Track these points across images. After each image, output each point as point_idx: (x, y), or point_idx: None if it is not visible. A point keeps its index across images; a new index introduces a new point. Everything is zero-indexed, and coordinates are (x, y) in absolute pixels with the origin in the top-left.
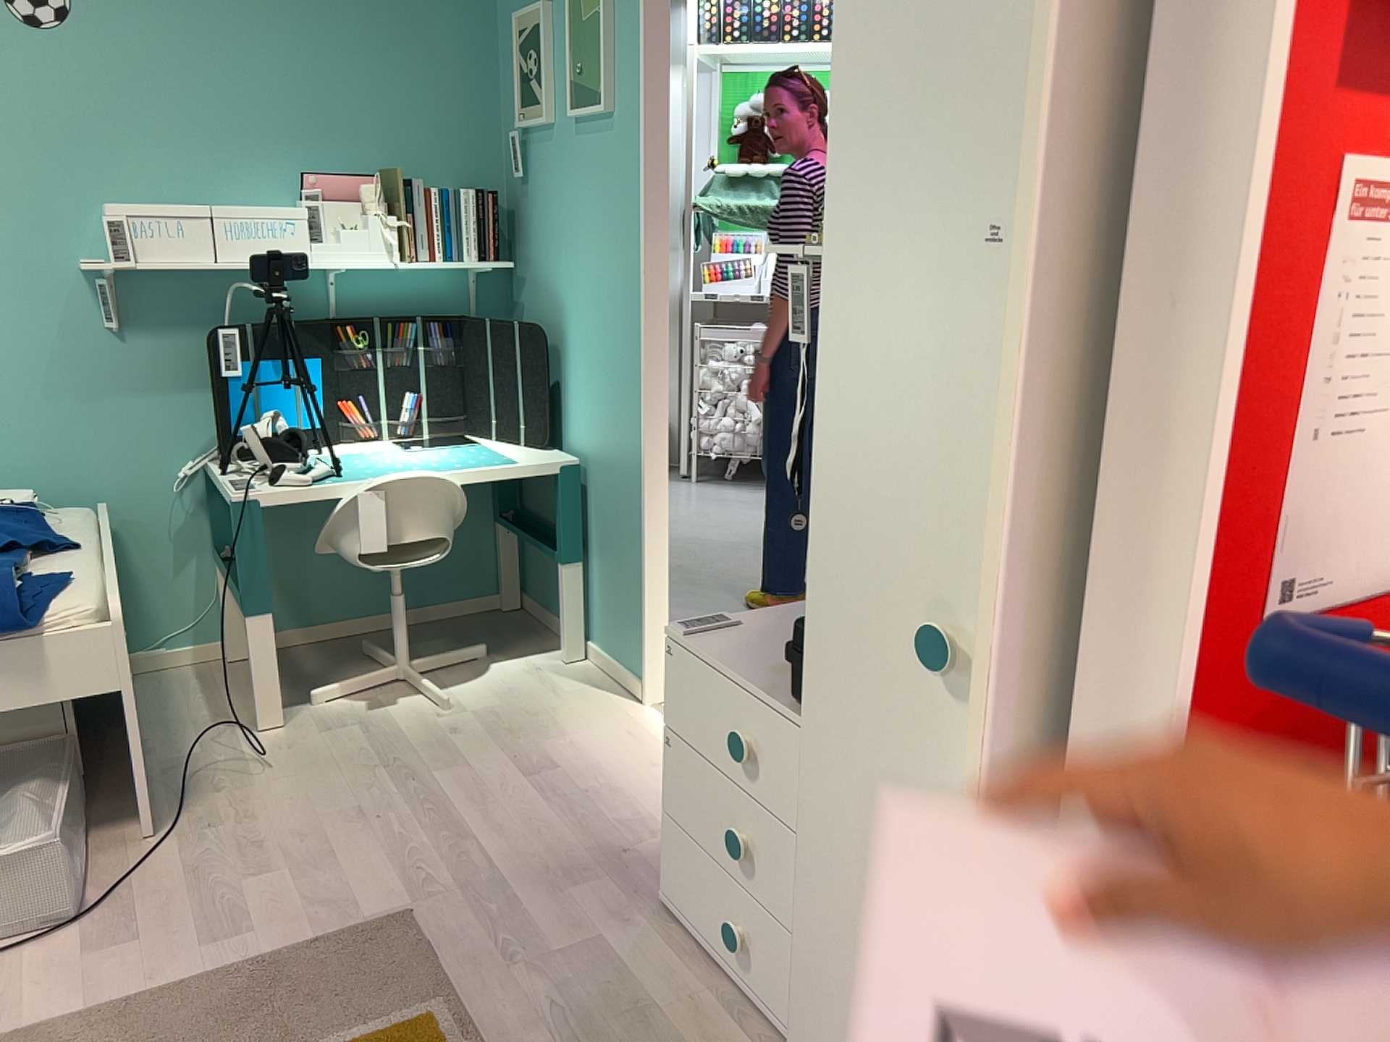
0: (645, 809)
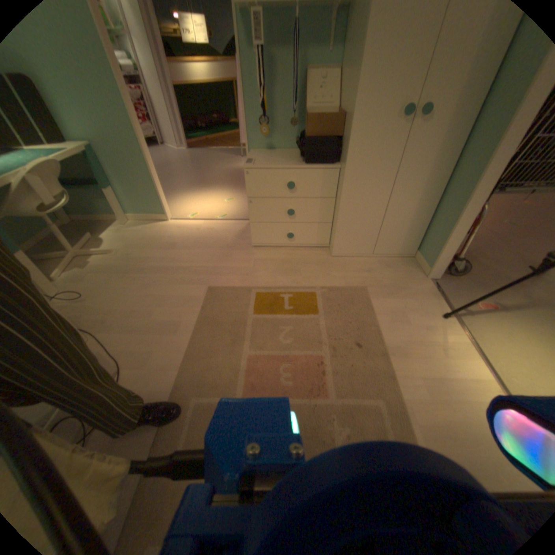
0: (213, 236)
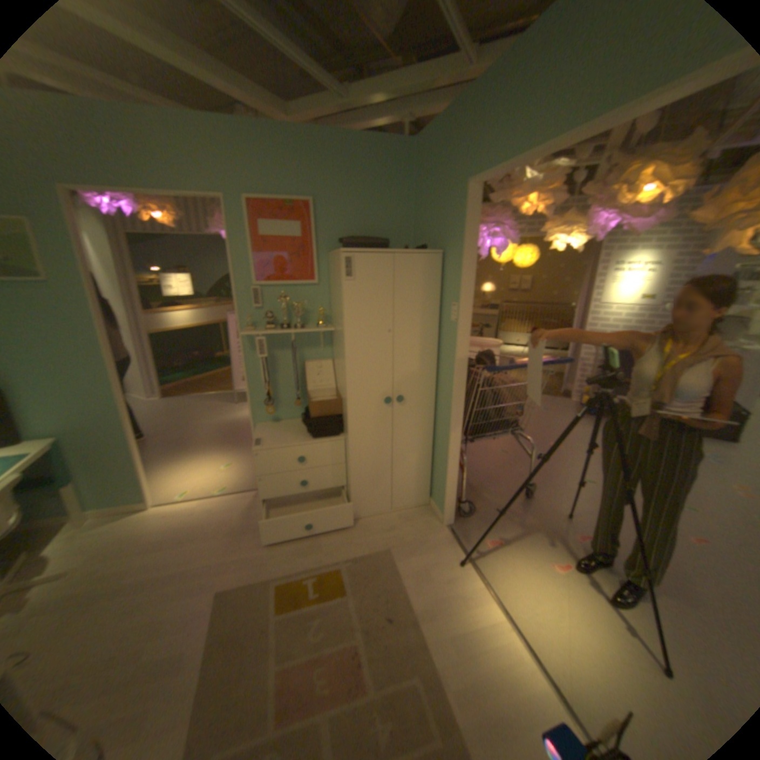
0: (212, 522)
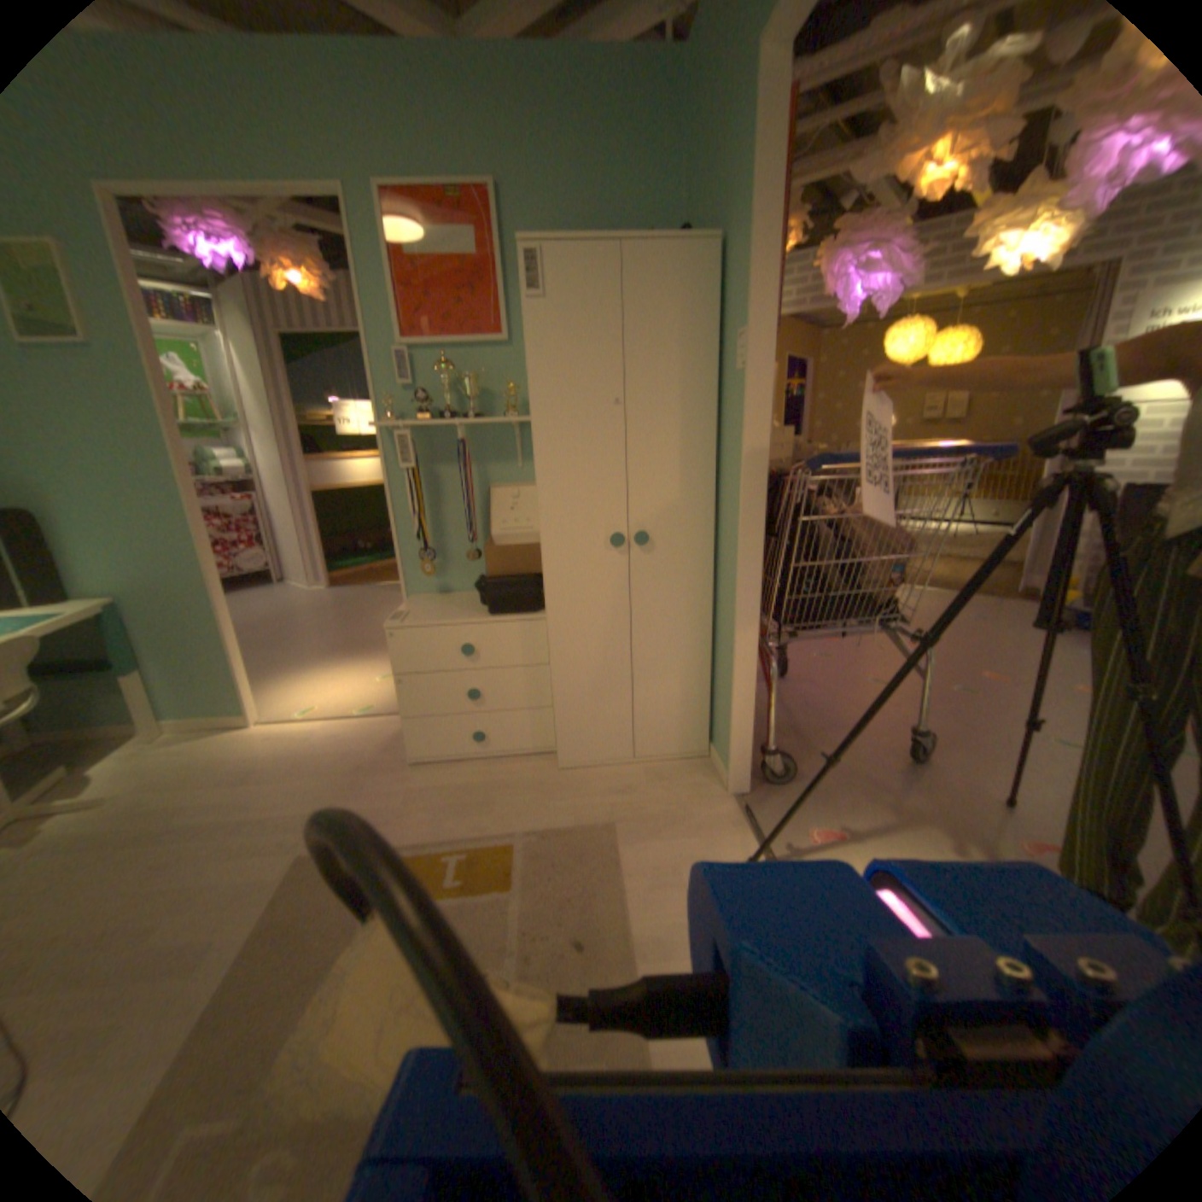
0: (335, 752)
